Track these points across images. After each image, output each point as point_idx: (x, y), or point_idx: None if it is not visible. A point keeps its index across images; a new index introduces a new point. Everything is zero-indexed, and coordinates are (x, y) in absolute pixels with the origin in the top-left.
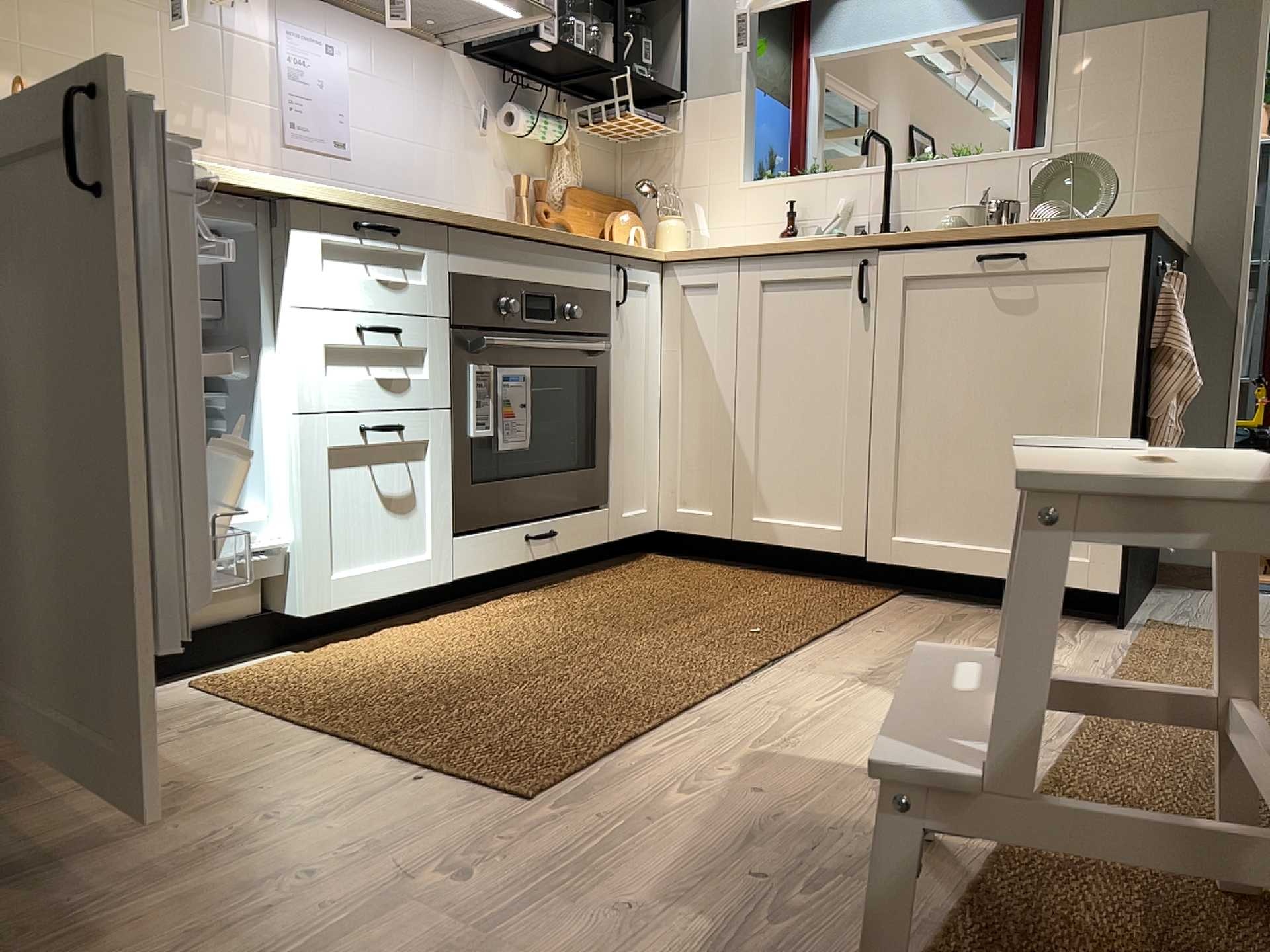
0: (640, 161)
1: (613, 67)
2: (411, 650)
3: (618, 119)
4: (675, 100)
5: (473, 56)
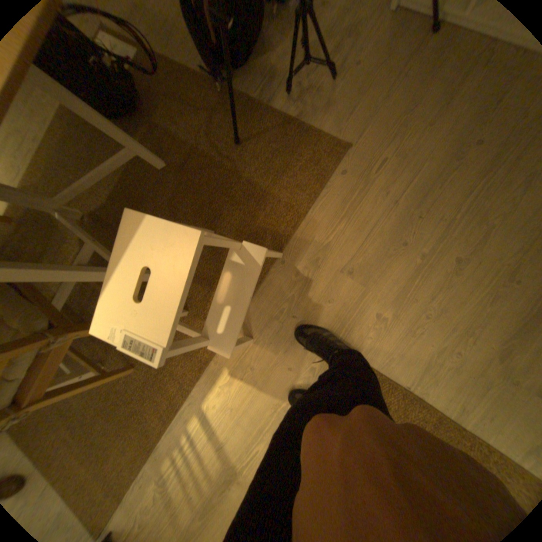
0: None
1: None
2: None
3: None
4: None
5: None
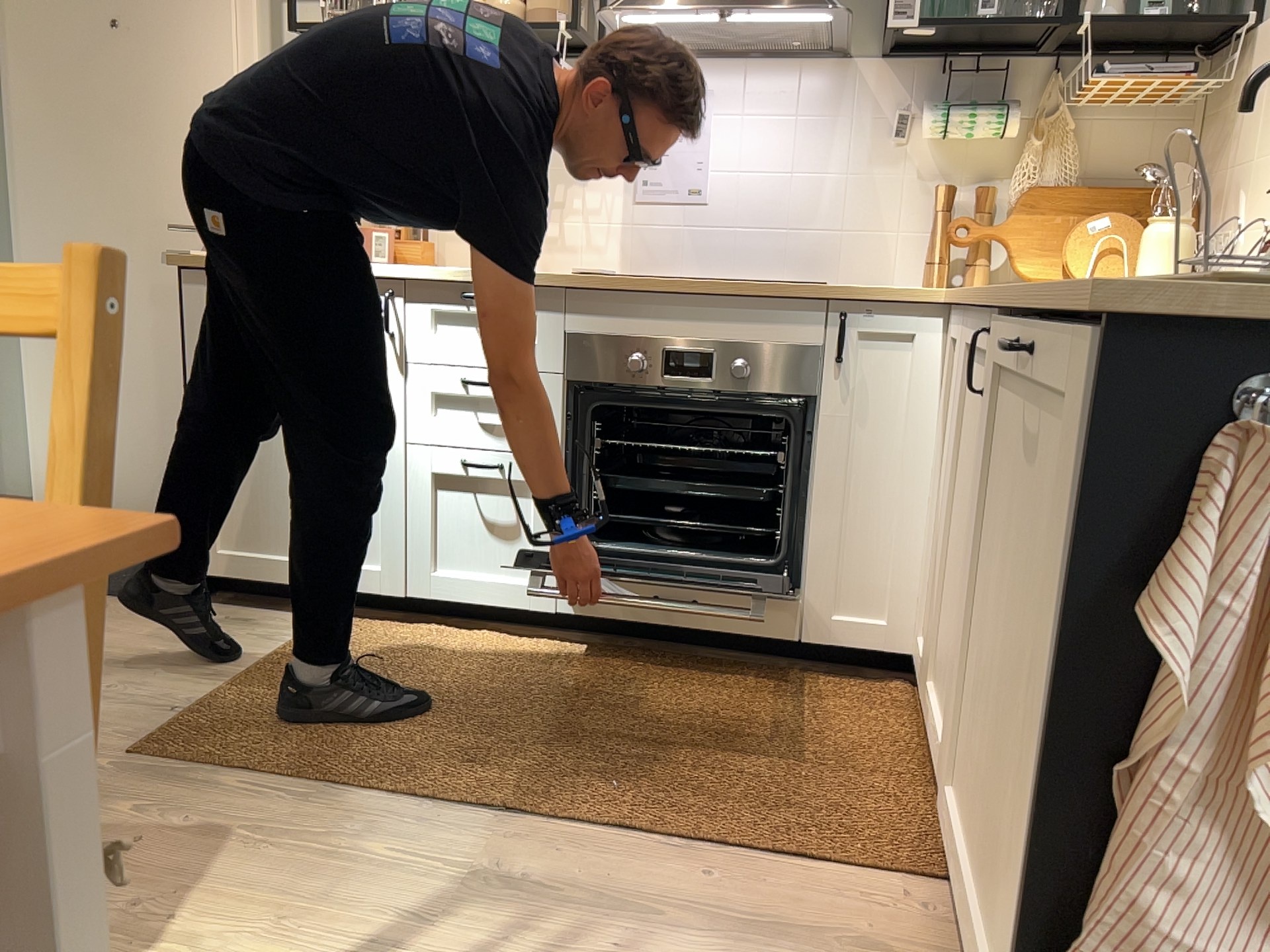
0: (1210, 130)
1: (1094, 13)
2: (440, 652)
3: (1085, 88)
4: (1247, 28)
5: (888, 54)
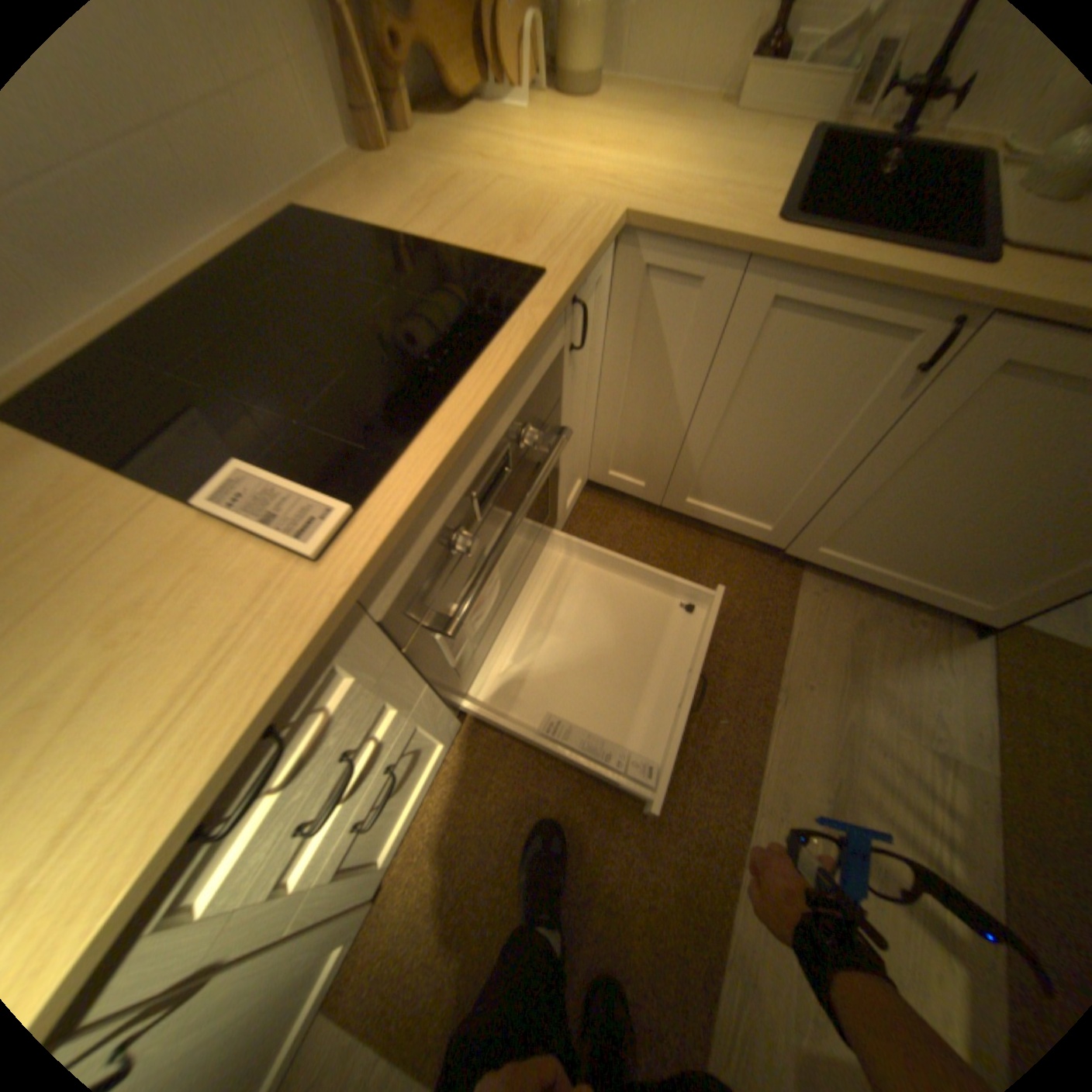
0: None
1: None
2: (464, 854)
3: None
4: None
5: None
